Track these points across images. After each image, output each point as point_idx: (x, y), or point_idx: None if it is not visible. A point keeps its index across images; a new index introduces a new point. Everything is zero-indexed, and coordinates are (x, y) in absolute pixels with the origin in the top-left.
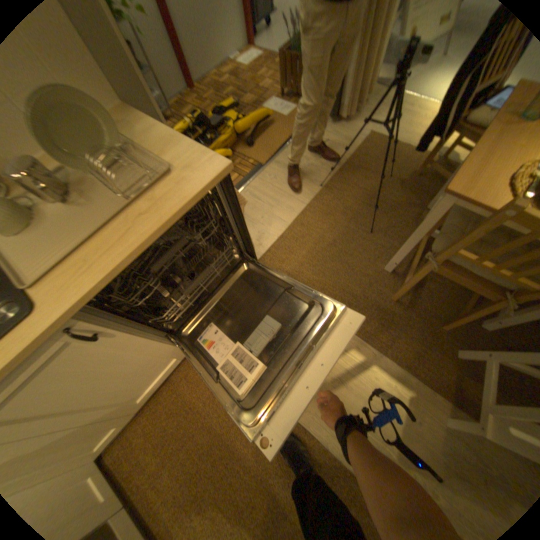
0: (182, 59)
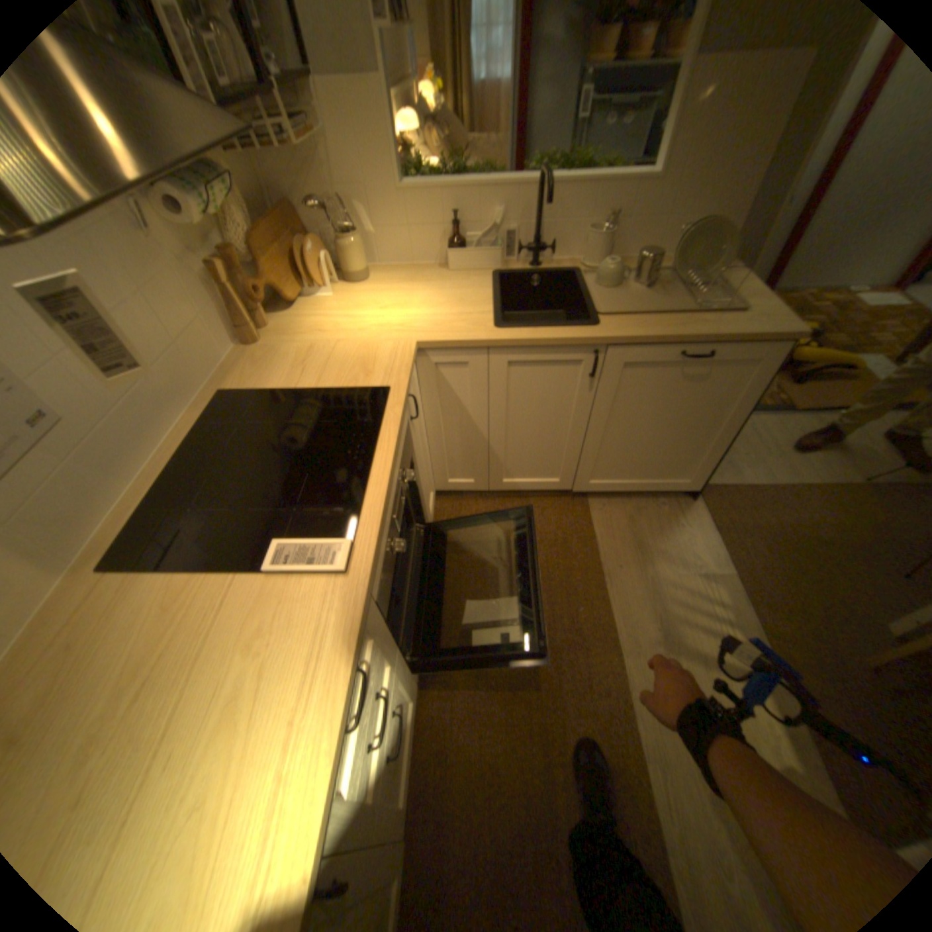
0: (786, 262)
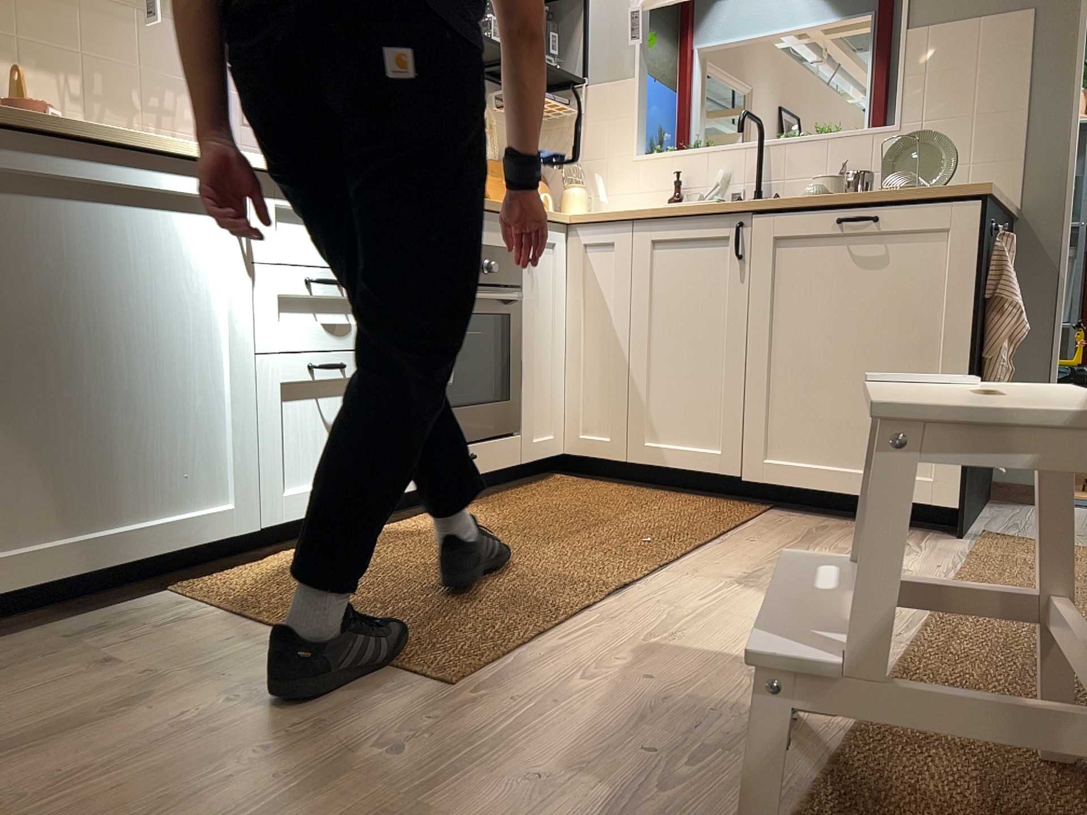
0: None
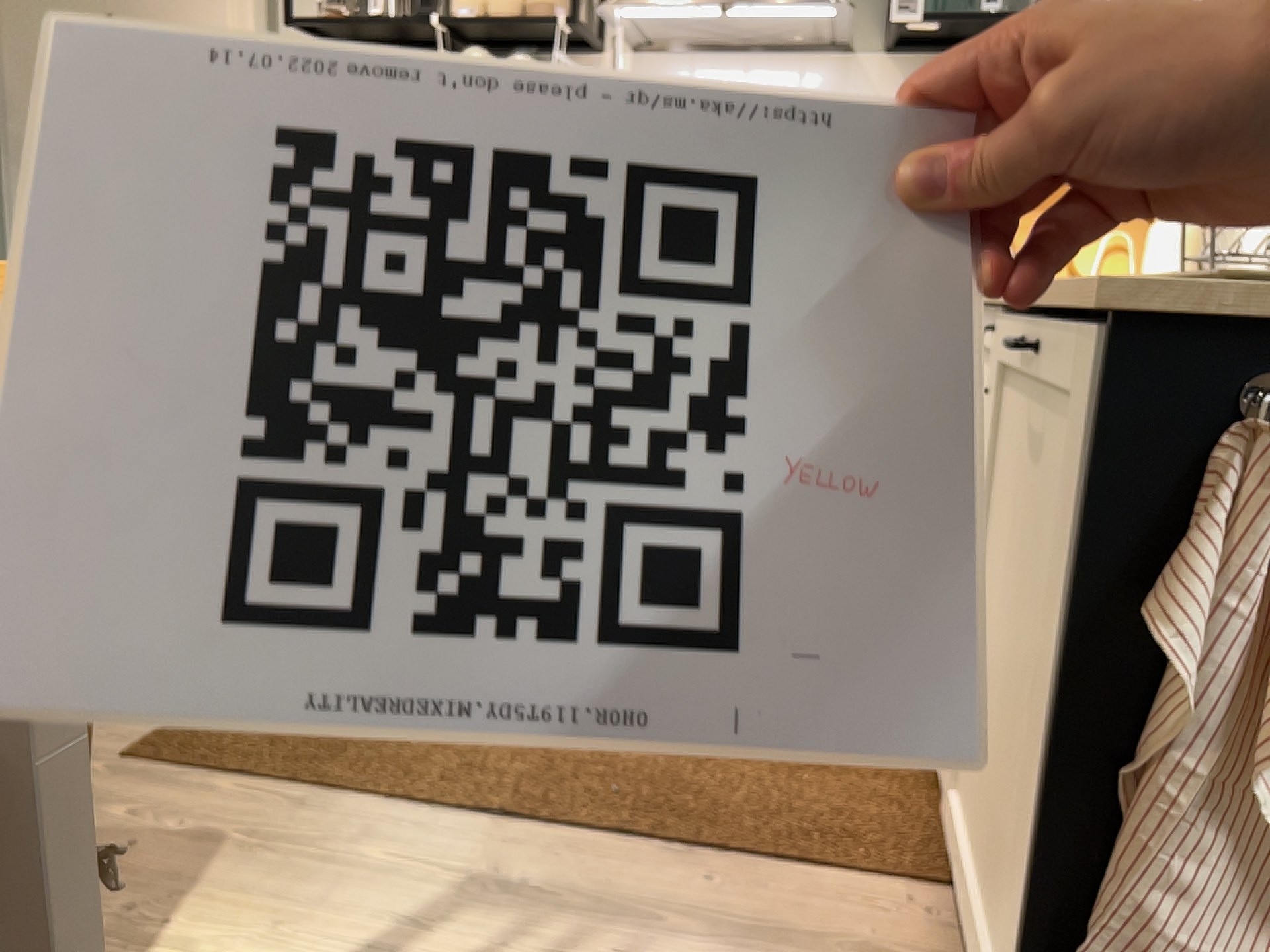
0: None
